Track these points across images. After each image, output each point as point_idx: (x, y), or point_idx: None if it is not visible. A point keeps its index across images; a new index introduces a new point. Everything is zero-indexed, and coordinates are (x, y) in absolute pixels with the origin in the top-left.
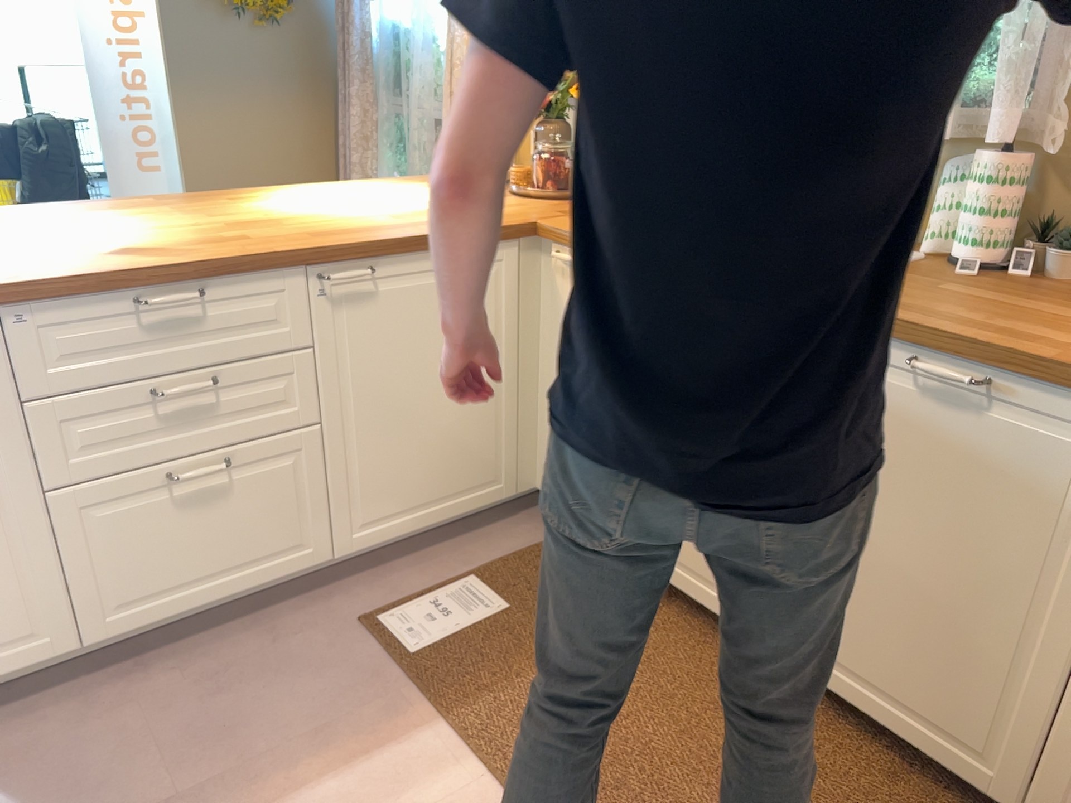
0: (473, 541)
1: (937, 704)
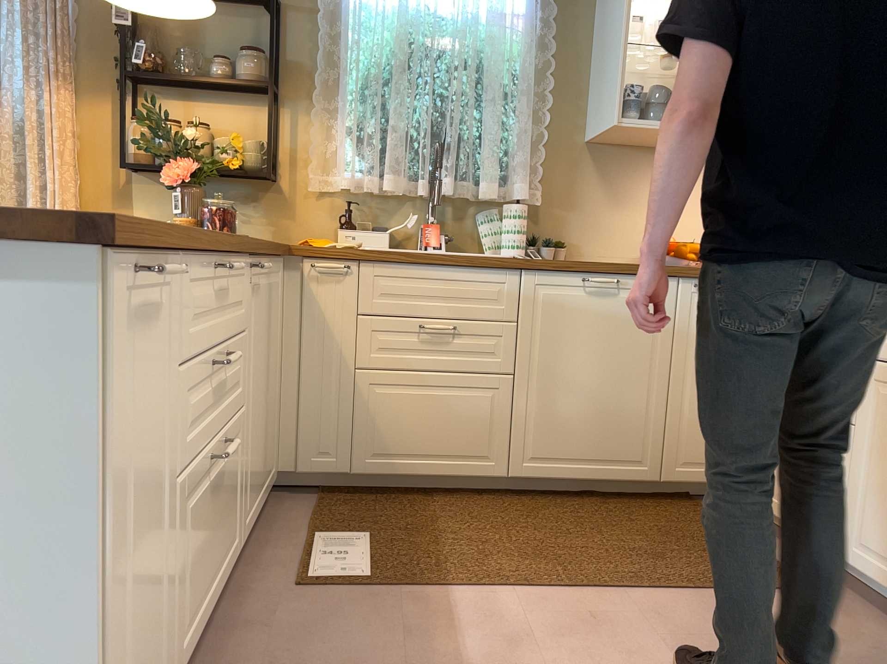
0: (272, 523)
1: (618, 448)
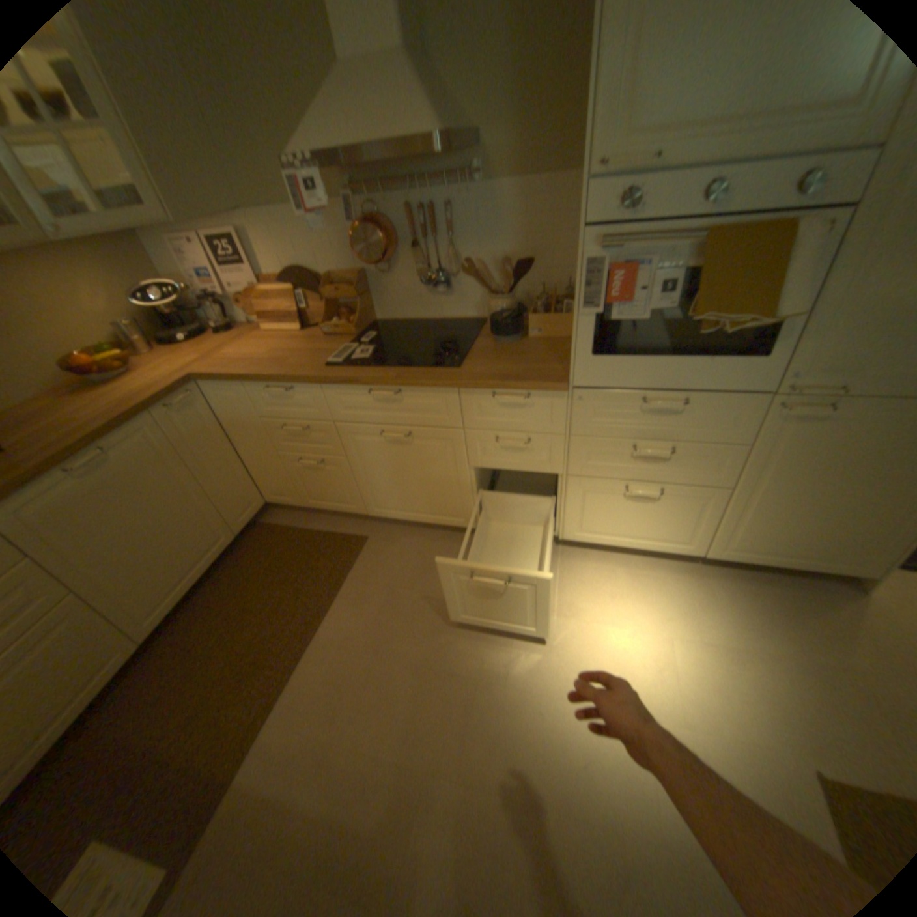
0: None
1: (199, 549)
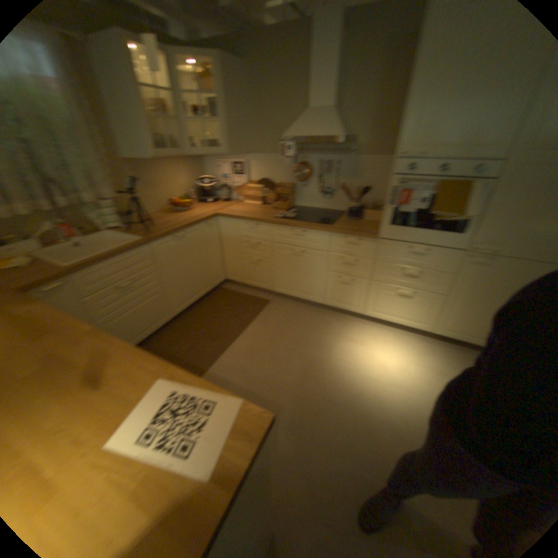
0: None
1: (202, 286)
